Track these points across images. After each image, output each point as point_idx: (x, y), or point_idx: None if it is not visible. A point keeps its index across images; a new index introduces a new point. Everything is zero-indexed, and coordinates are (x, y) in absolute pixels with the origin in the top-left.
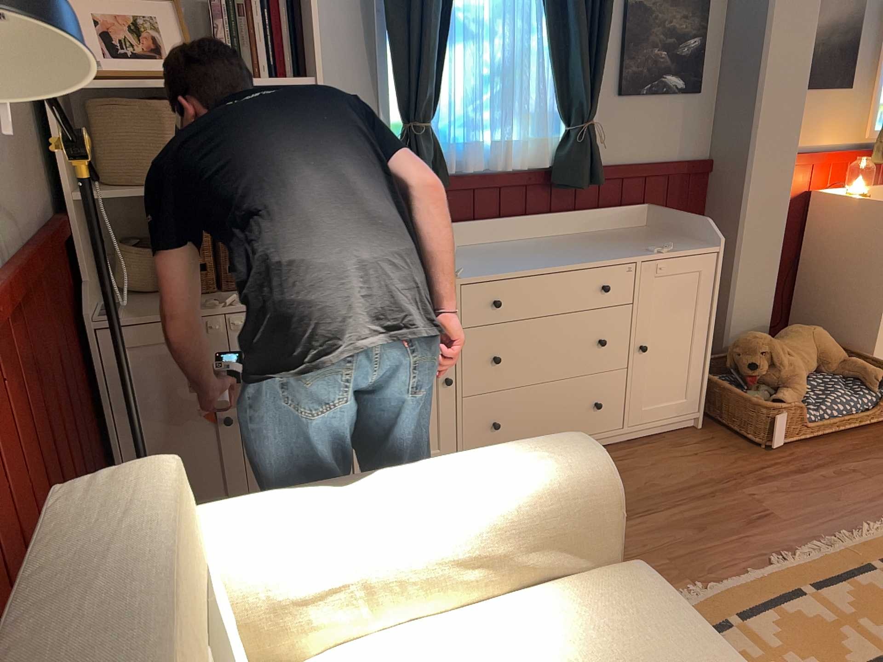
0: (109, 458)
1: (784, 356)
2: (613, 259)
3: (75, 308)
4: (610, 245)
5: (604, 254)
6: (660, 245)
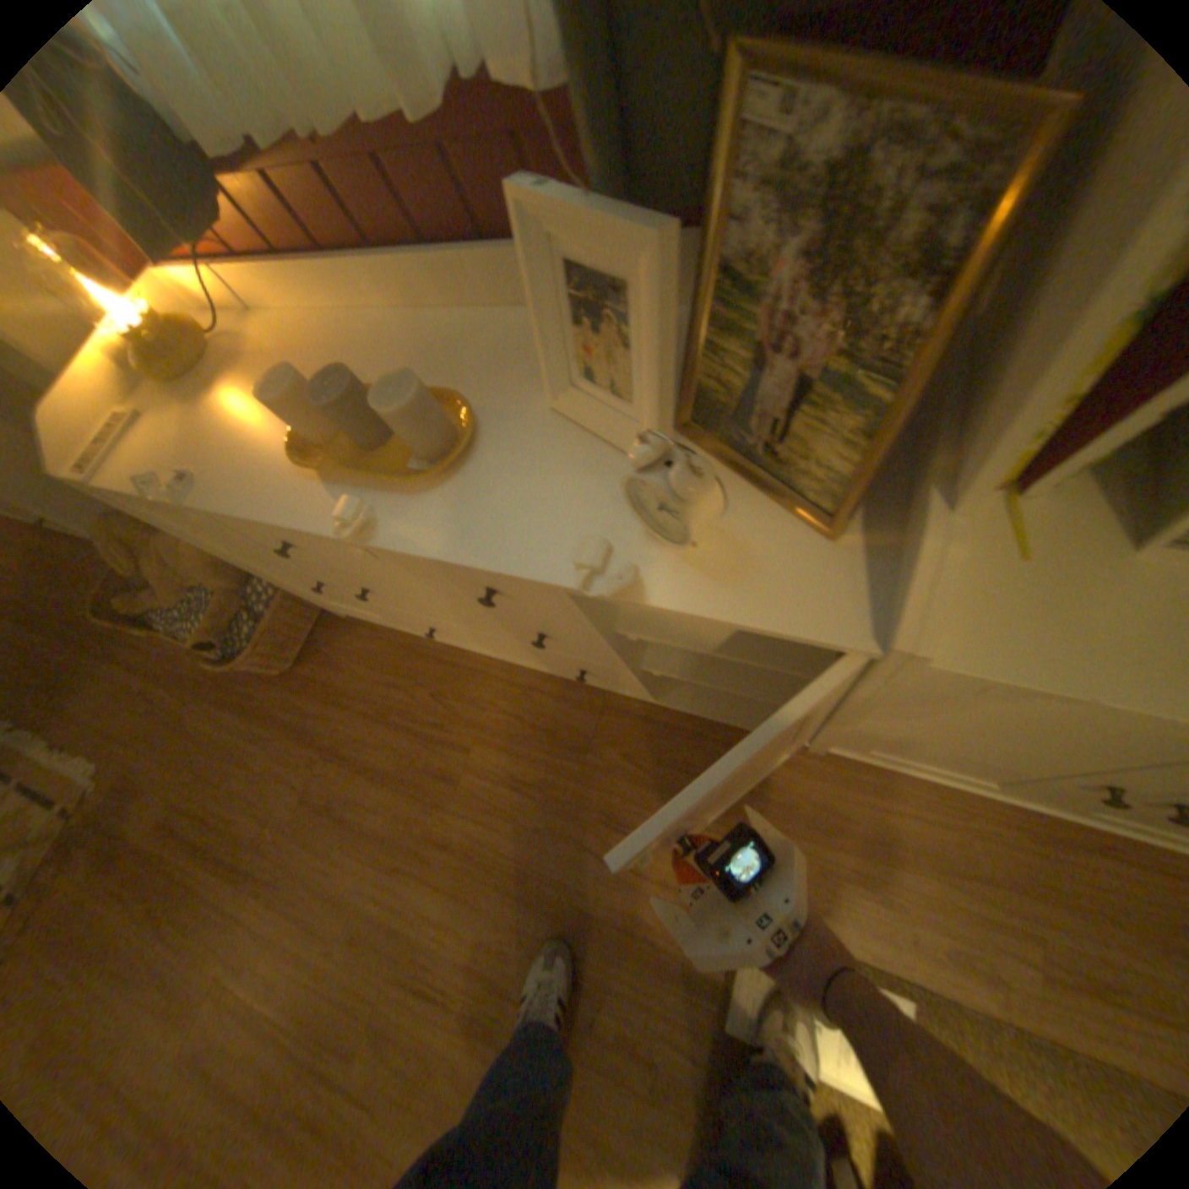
0: None
1: (145, 557)
2: None
3: None
4: None
5: None
6: None
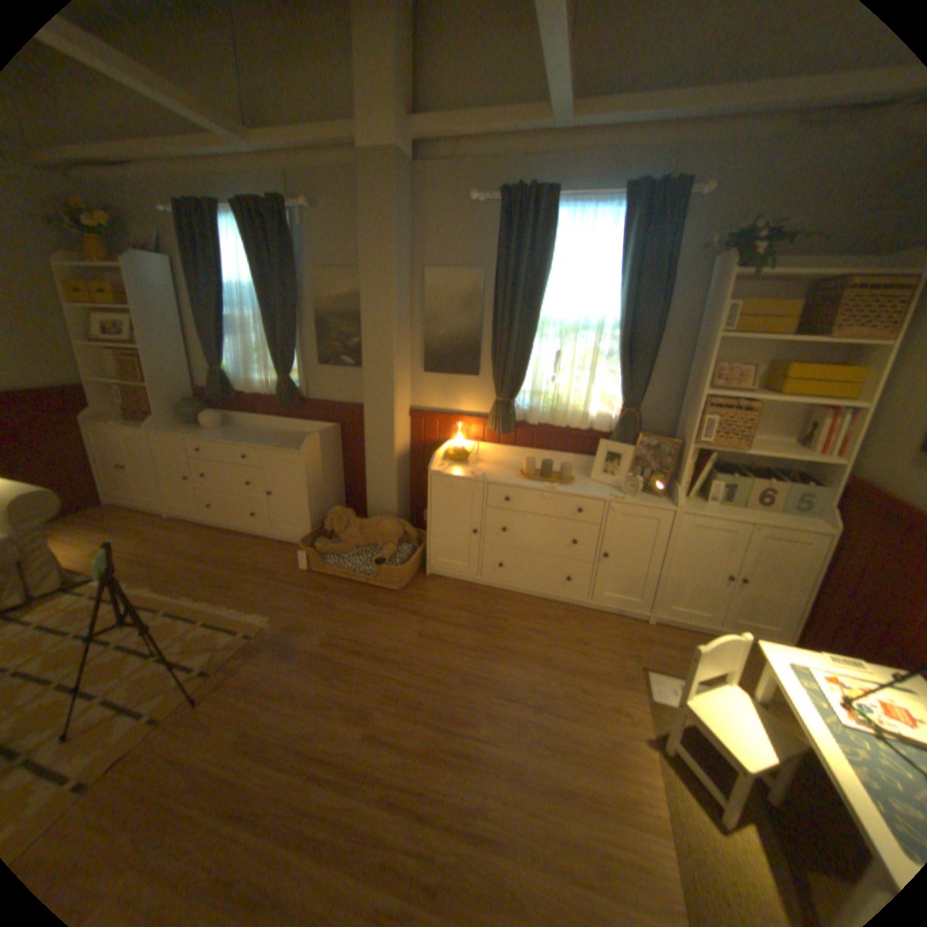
0: (90, 469)
1: (350, 528)
2: (250, 445)
3: (76, 416)
4: (277, 440)
5: (255, 442)
6: (284, 445)
